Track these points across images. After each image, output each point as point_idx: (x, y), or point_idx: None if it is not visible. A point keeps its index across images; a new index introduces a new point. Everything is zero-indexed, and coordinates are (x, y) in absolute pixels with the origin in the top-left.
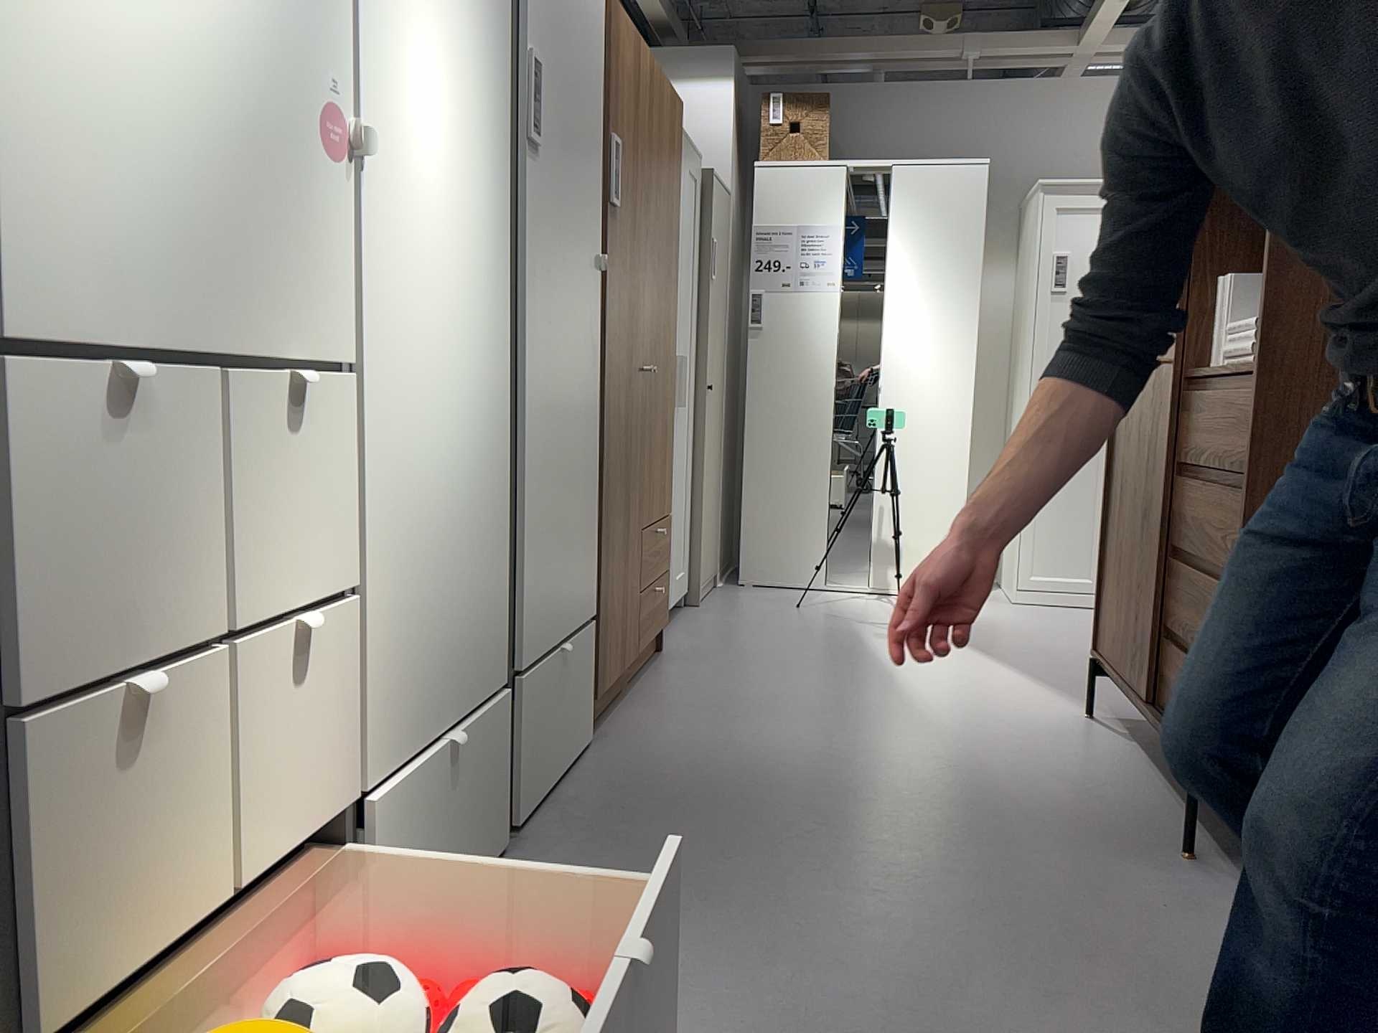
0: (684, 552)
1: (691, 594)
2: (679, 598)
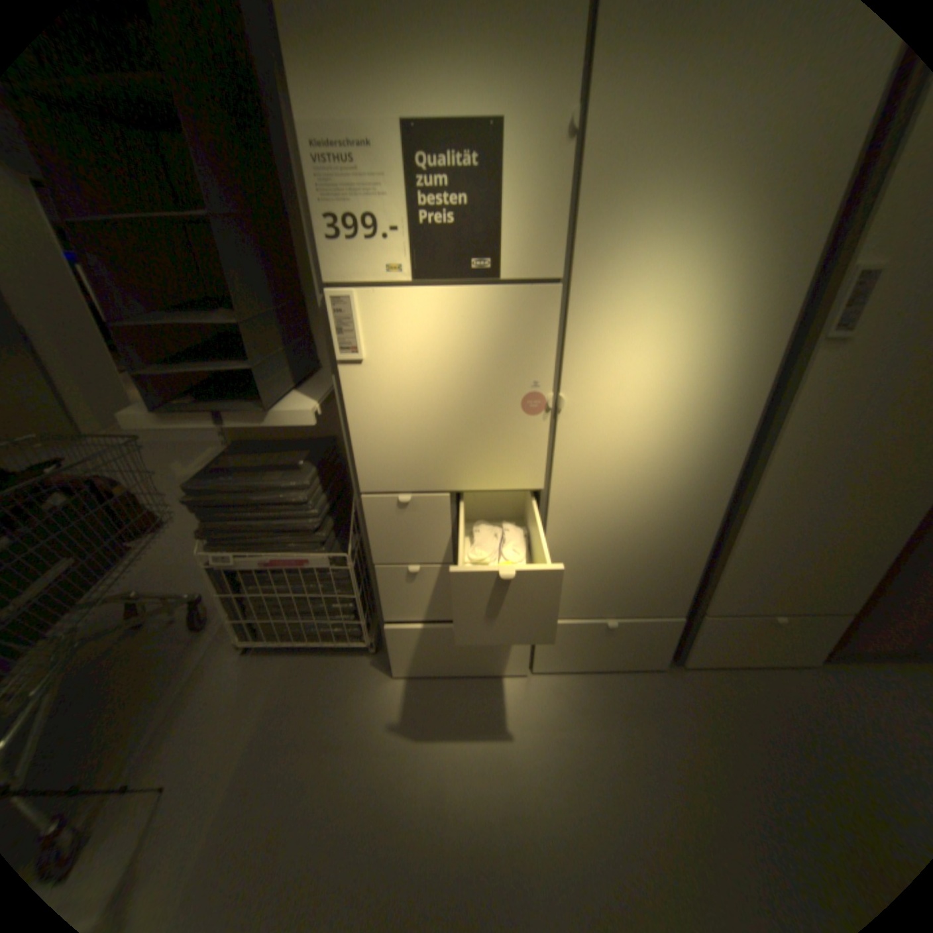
0: None
1: None
2: None
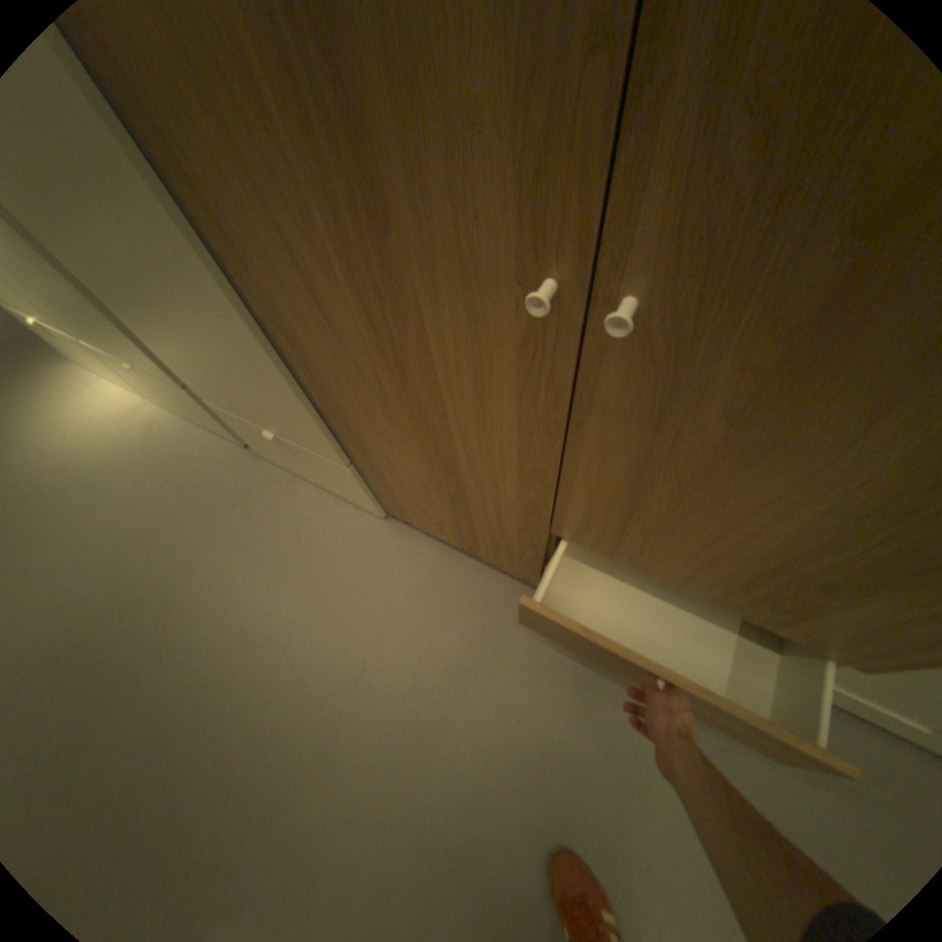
0: None
1: None
2: None
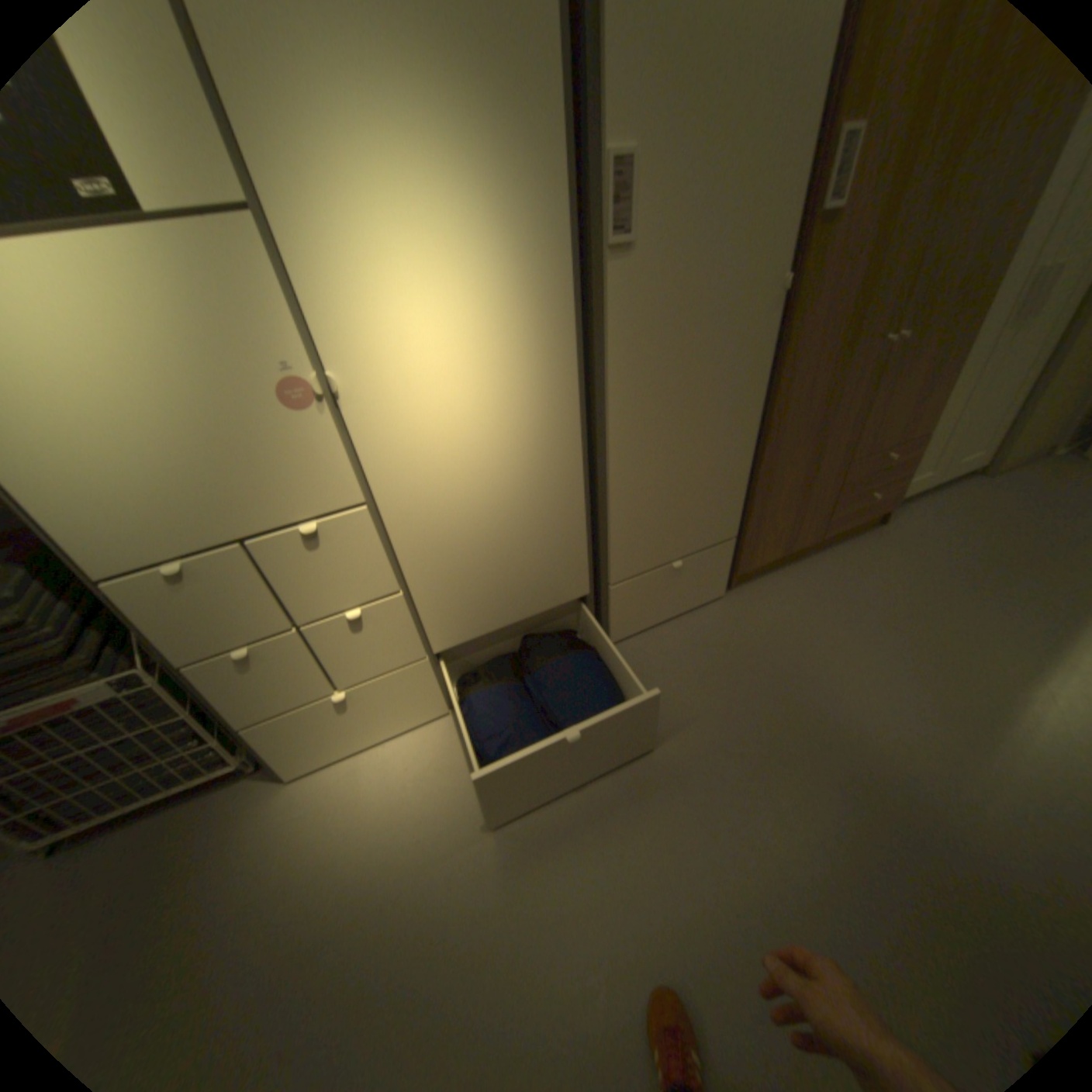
0: (994, 437)
1: (993, 467)
2: (967, 473)
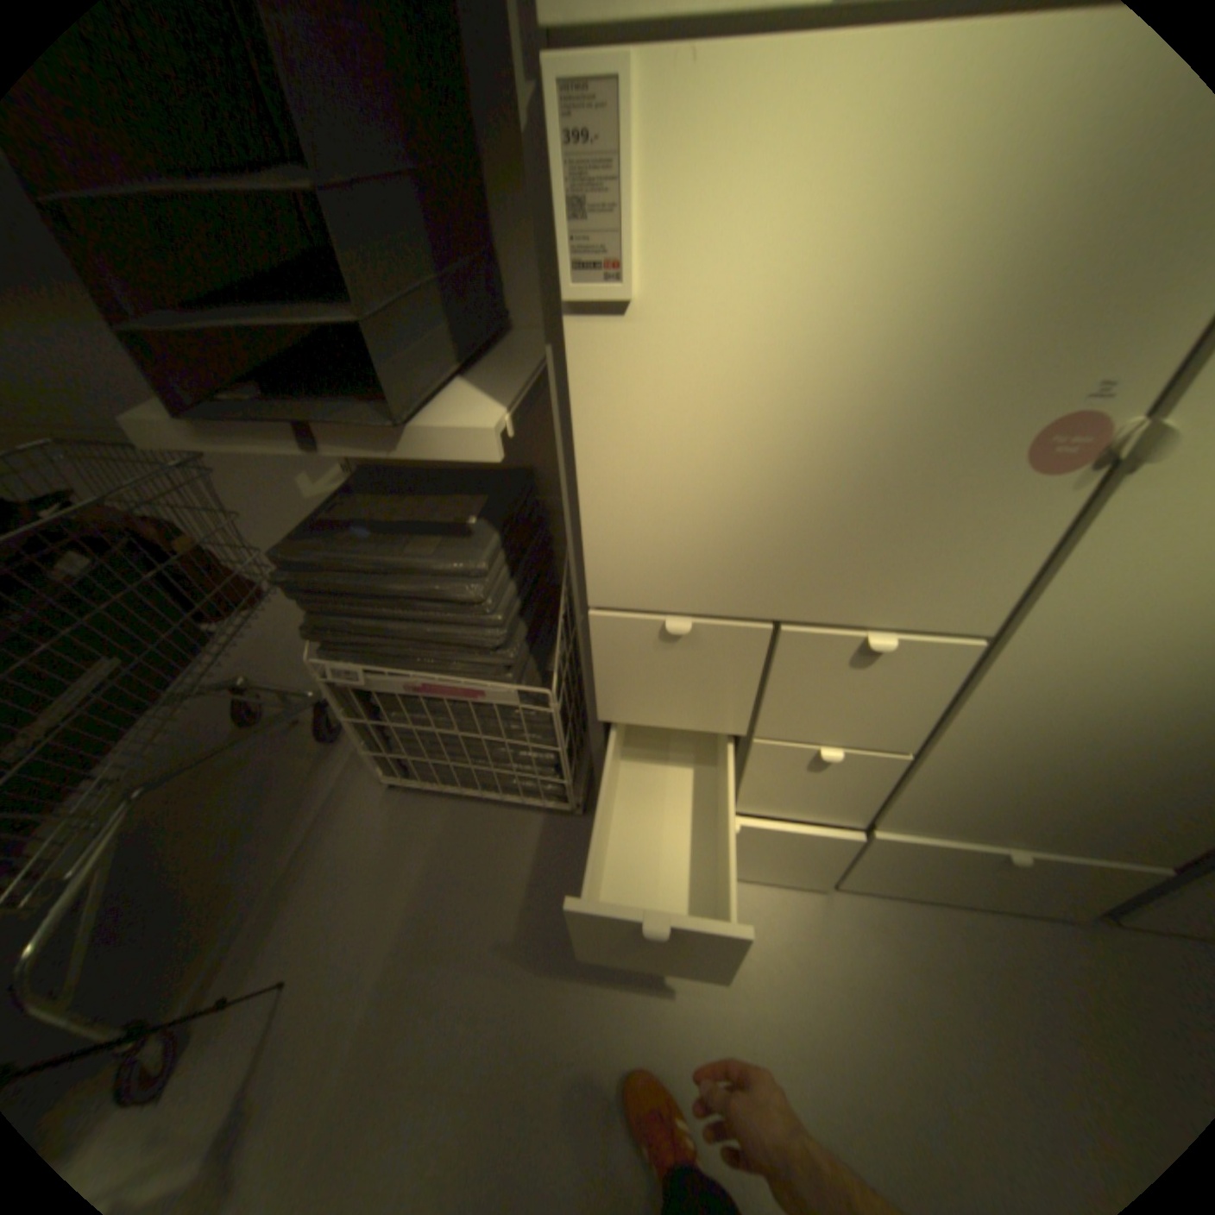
0: None
1: None
2: None
